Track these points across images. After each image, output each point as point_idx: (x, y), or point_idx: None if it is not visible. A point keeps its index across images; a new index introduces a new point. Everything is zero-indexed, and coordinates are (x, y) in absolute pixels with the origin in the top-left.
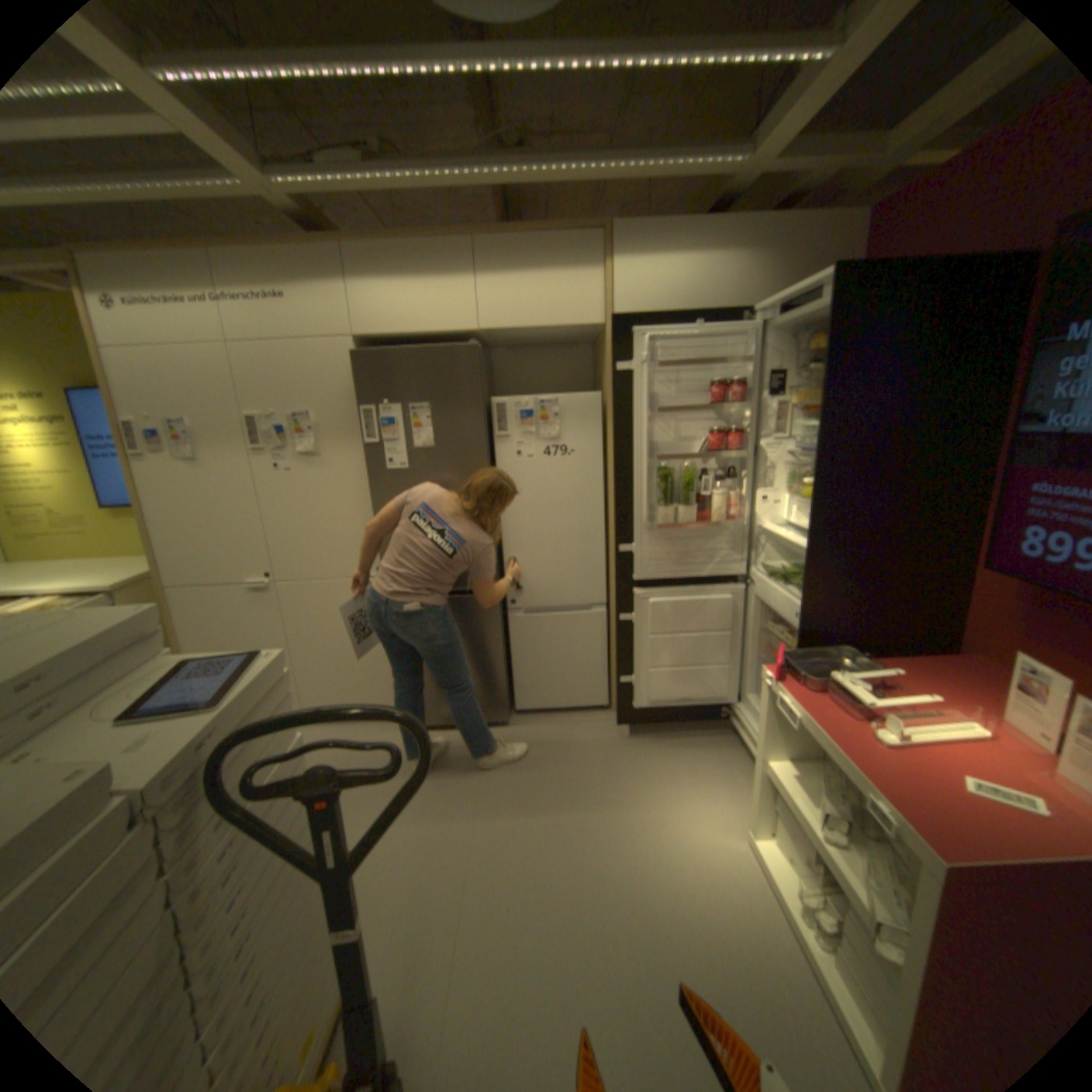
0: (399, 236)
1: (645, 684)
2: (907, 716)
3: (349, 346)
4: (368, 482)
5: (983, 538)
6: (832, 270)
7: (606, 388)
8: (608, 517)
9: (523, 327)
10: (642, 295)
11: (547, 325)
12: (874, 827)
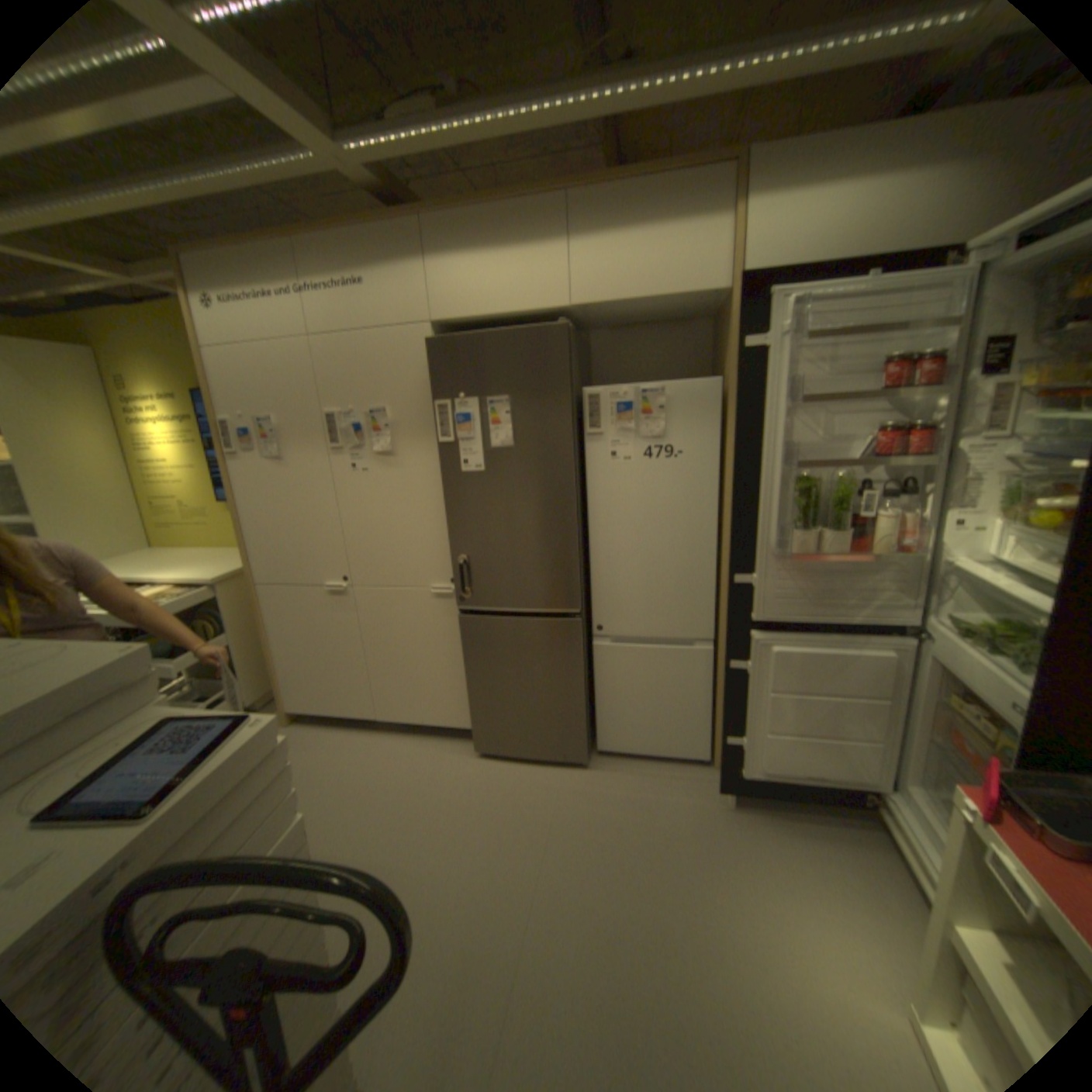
0: (482, 199)
1: (761, 751)
2: None
3: (427, 332)
4: (444, 485)
5: None
6: None
7: (729, 371)
8: (722, 535)
9: (625, 299)
10: (787, 243)
11: (655, 294)
12: None
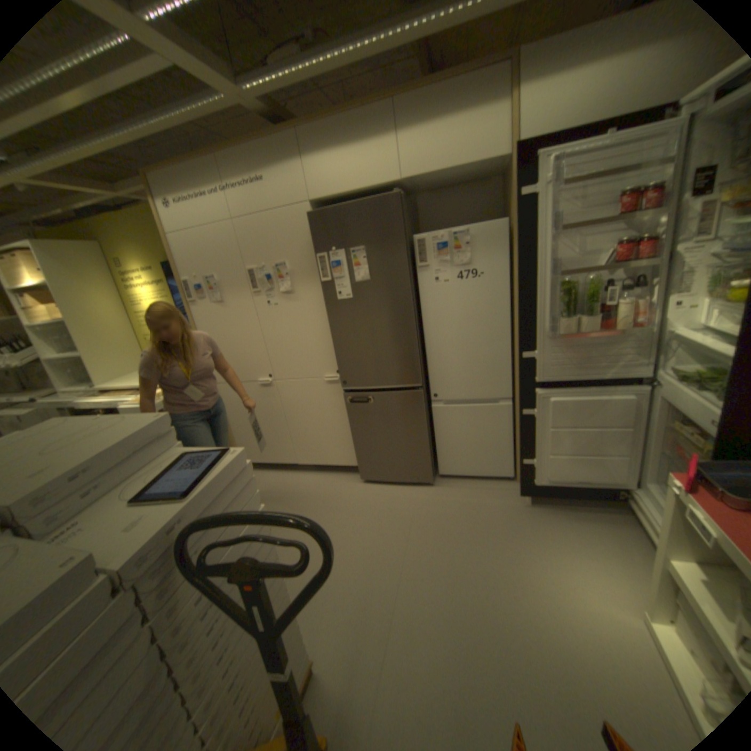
0: (335, 112)
1: (545, 467)
2: None
3: (307, 209)
4: (327, 310)
5: None
6: None
7: (512, 213)
8: (514, 327)
9: (437, 170)
10: (548, 117)
11: (458, 165)
12: None
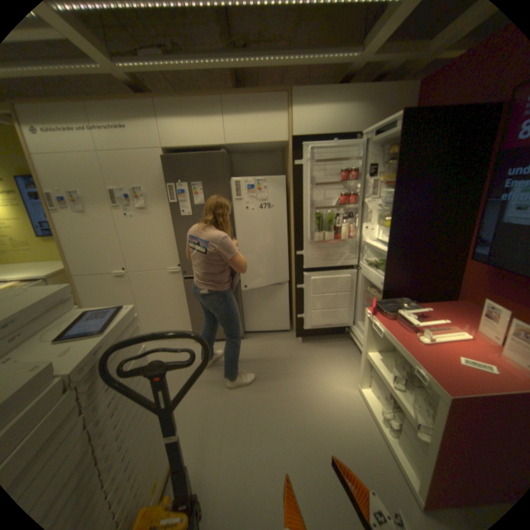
0: (183, 95)
1: (309, 318)
2: (433, 329)
3: (160, 152)
4: (172, 222)
5: (471, 245)
6: (401, 112)
7: (289, 173)
8: (291, 238)
9: (248, 143)
10: (307, 126)
11: (259, 142)
12: (417, 381)
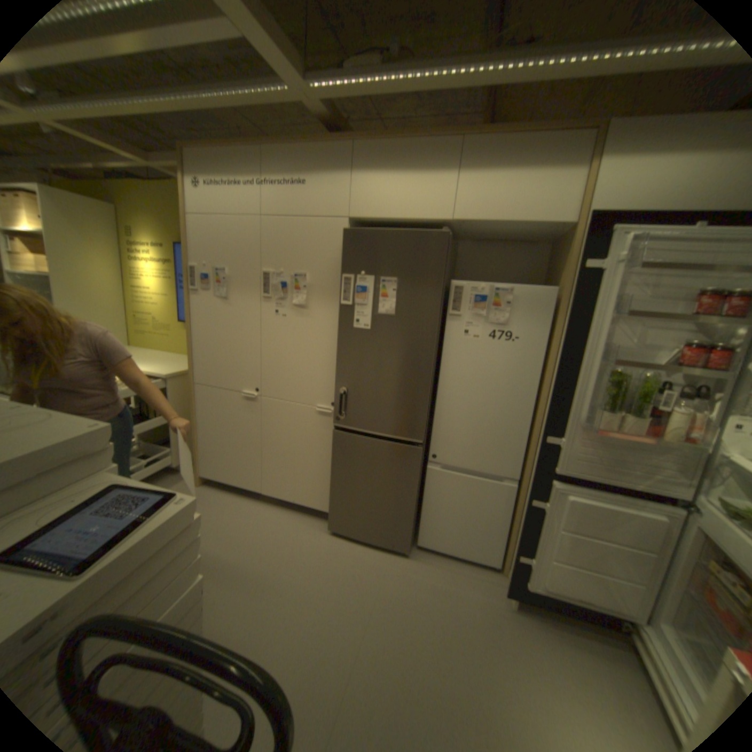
0: (401, 135)
1: (545, 573)
2: None
3: (345, 225)
4: (338, 335)
5: None
6: None
7: (564, 283)
8: (539, 404)
9: (494, 220)
10: (627, 194)
11: (517, 219)
12: None
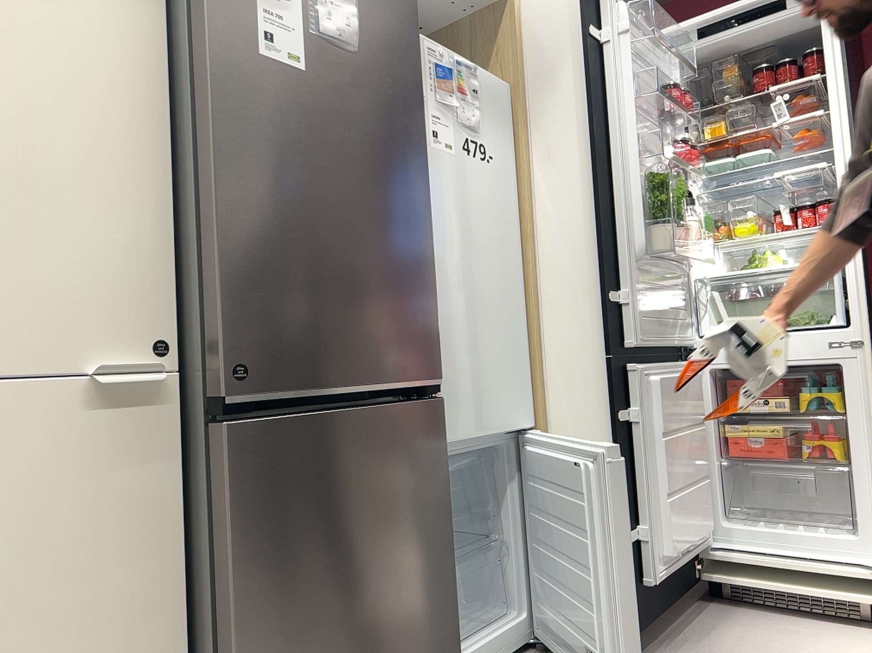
0: None
1: (659, 532)
2: None
3: None
4: (154, 86)
5: None
6: None
7: (508, 82)
8: (524, 277)
9: None
10: None
11: None
12: None
